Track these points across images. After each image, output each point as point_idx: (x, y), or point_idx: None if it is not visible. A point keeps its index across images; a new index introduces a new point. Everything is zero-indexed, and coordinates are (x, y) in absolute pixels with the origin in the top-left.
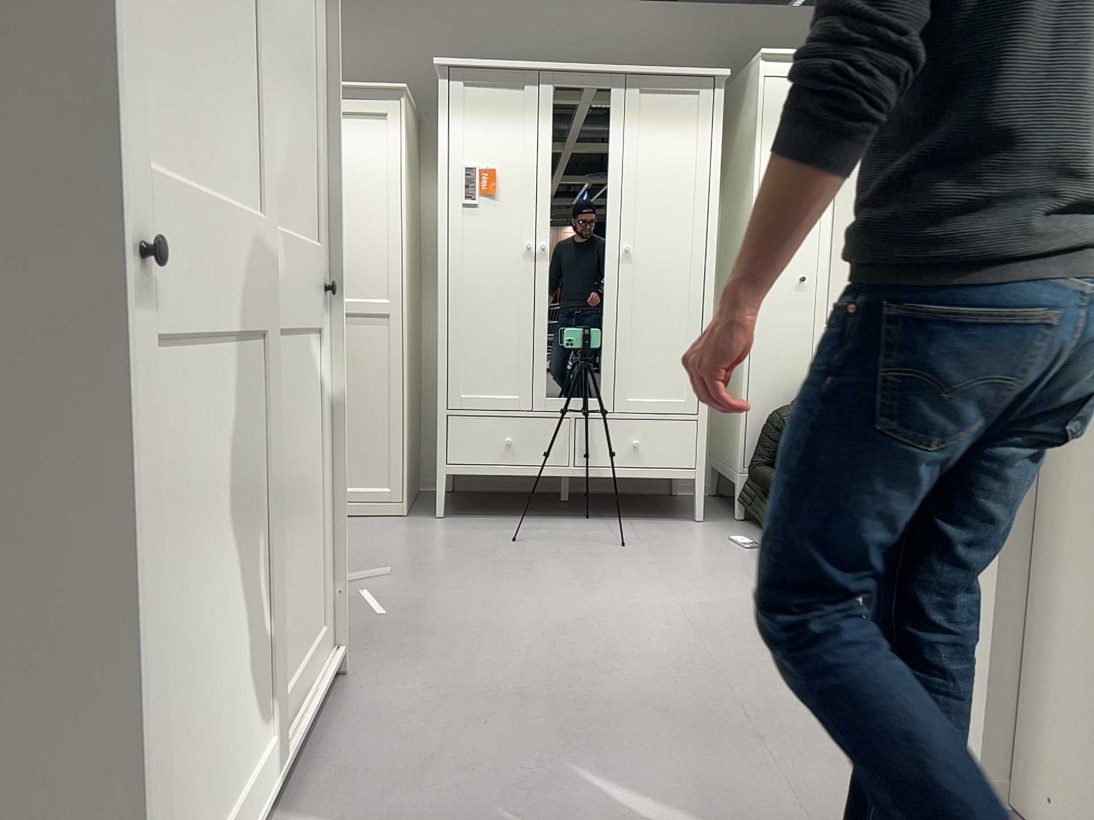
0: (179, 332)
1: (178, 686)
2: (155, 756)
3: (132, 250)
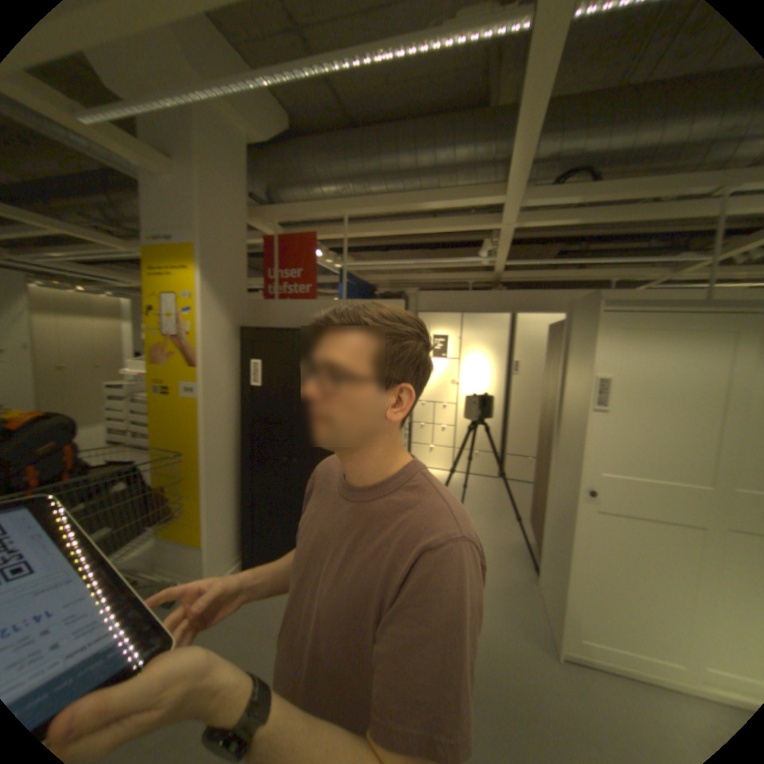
0: (624, 514)
1: (606, 596)
2: (588, 601)
3: (593, 492)
